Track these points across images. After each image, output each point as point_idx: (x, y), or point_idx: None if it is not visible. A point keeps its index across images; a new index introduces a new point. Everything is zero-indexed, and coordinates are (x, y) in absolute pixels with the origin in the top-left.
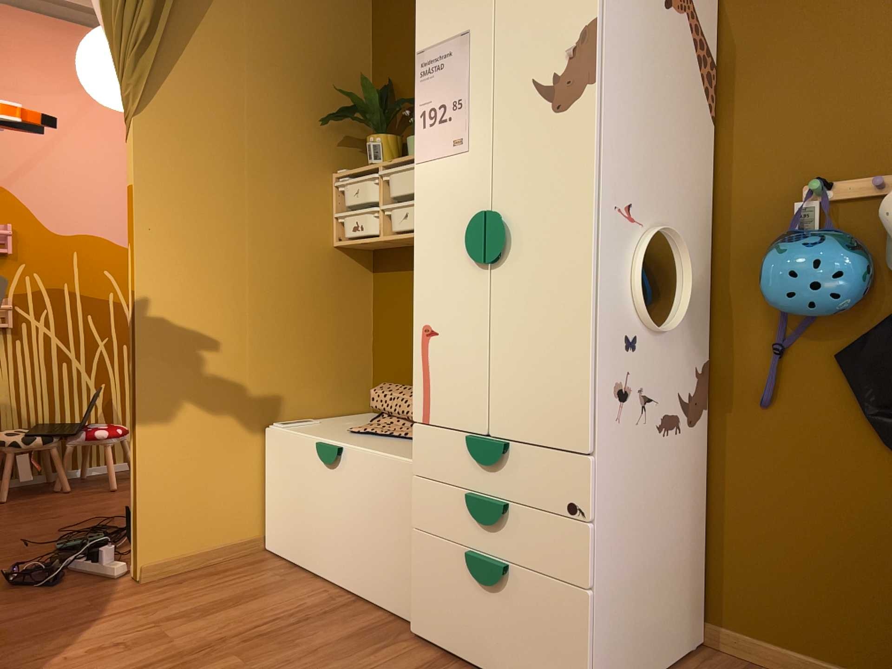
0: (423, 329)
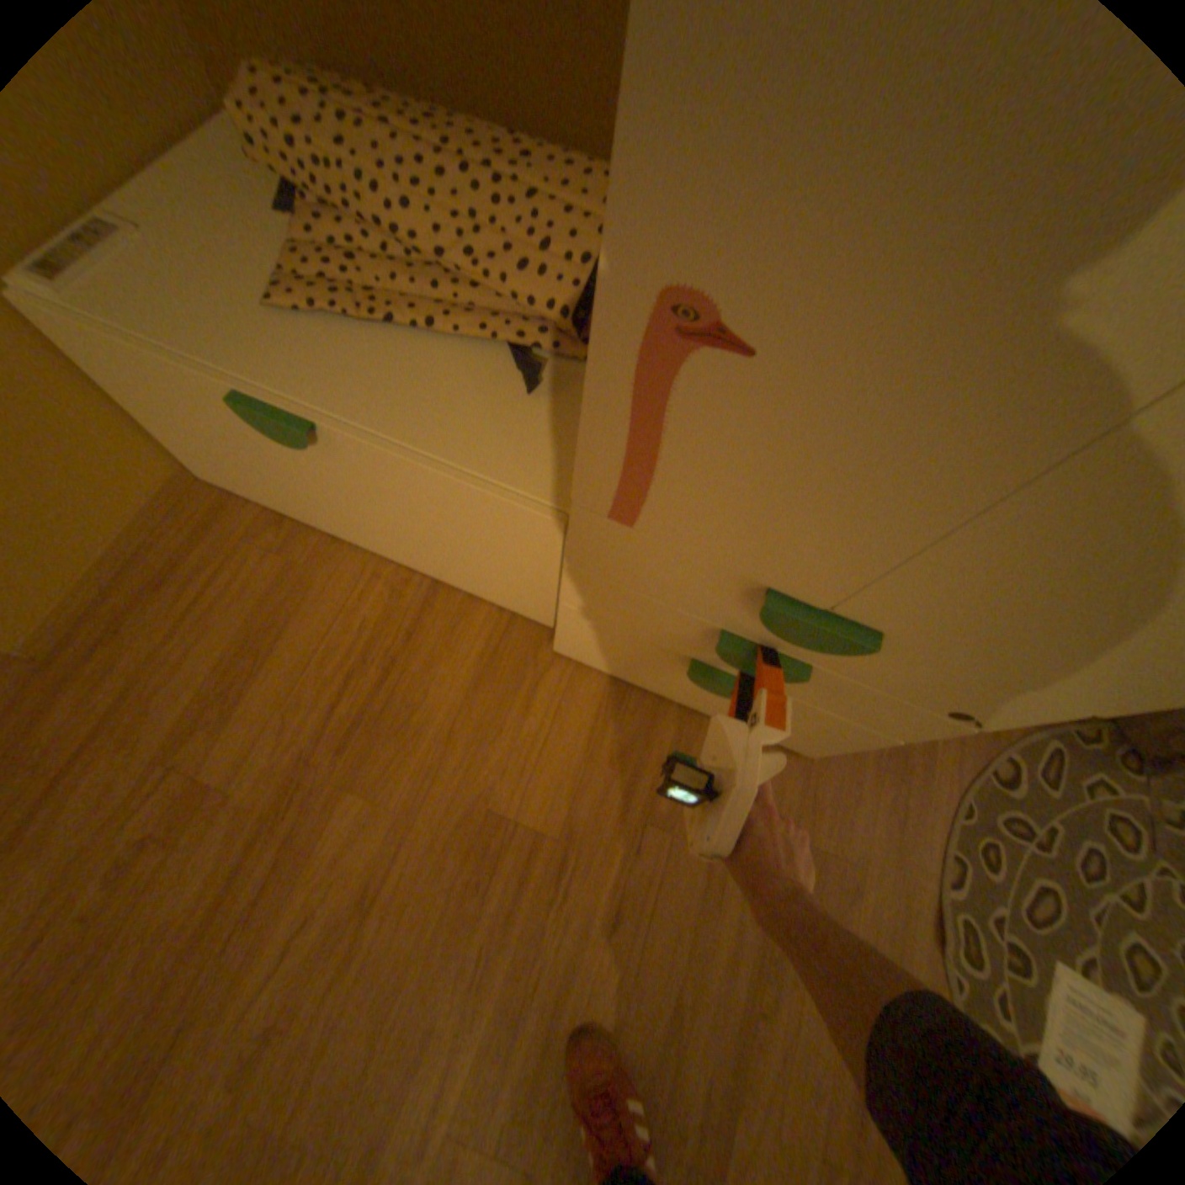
0: (673, 301)
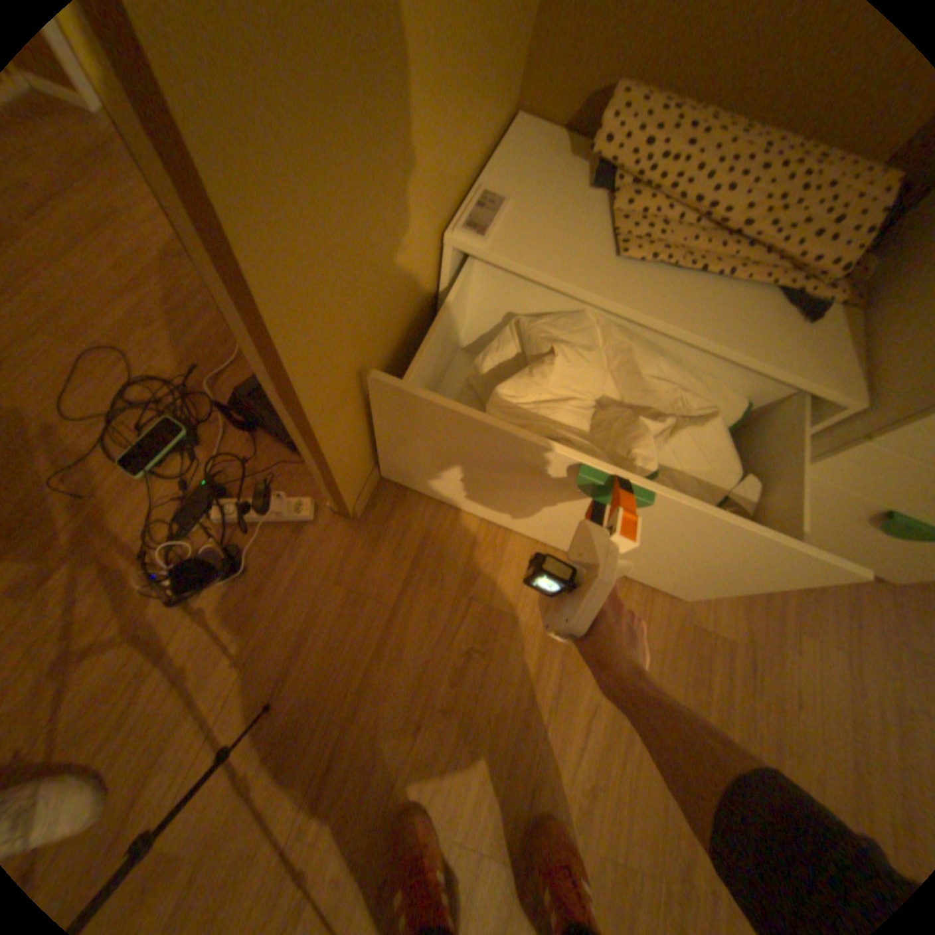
0: None
